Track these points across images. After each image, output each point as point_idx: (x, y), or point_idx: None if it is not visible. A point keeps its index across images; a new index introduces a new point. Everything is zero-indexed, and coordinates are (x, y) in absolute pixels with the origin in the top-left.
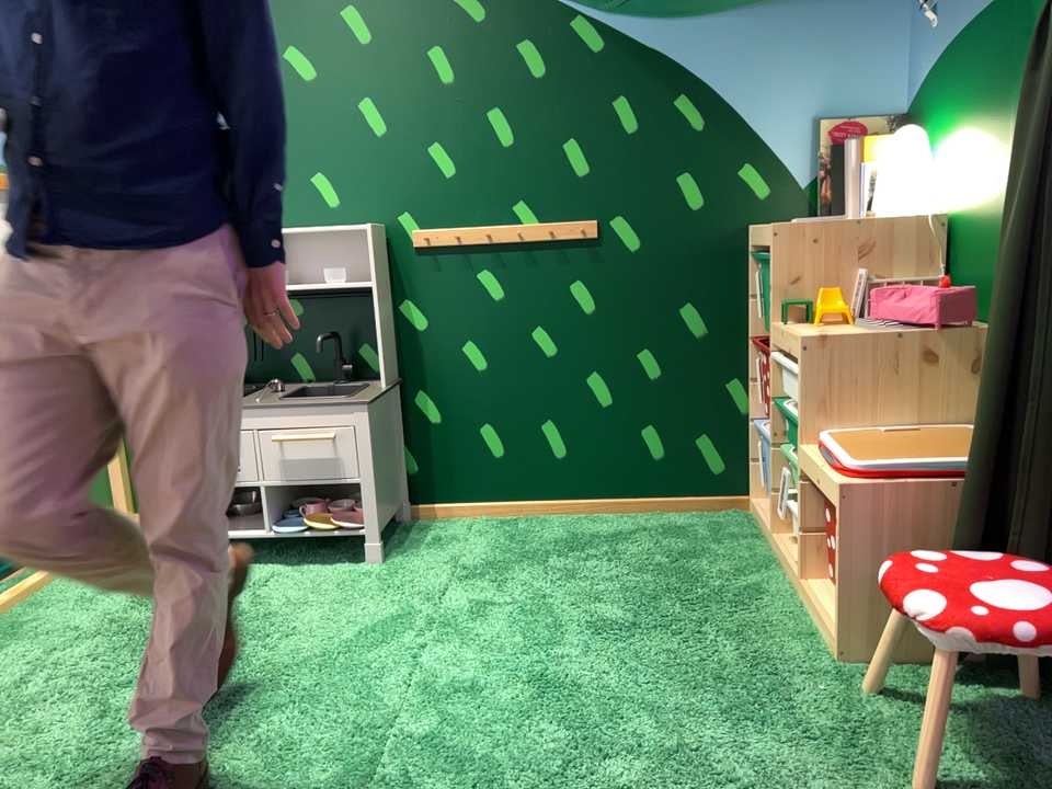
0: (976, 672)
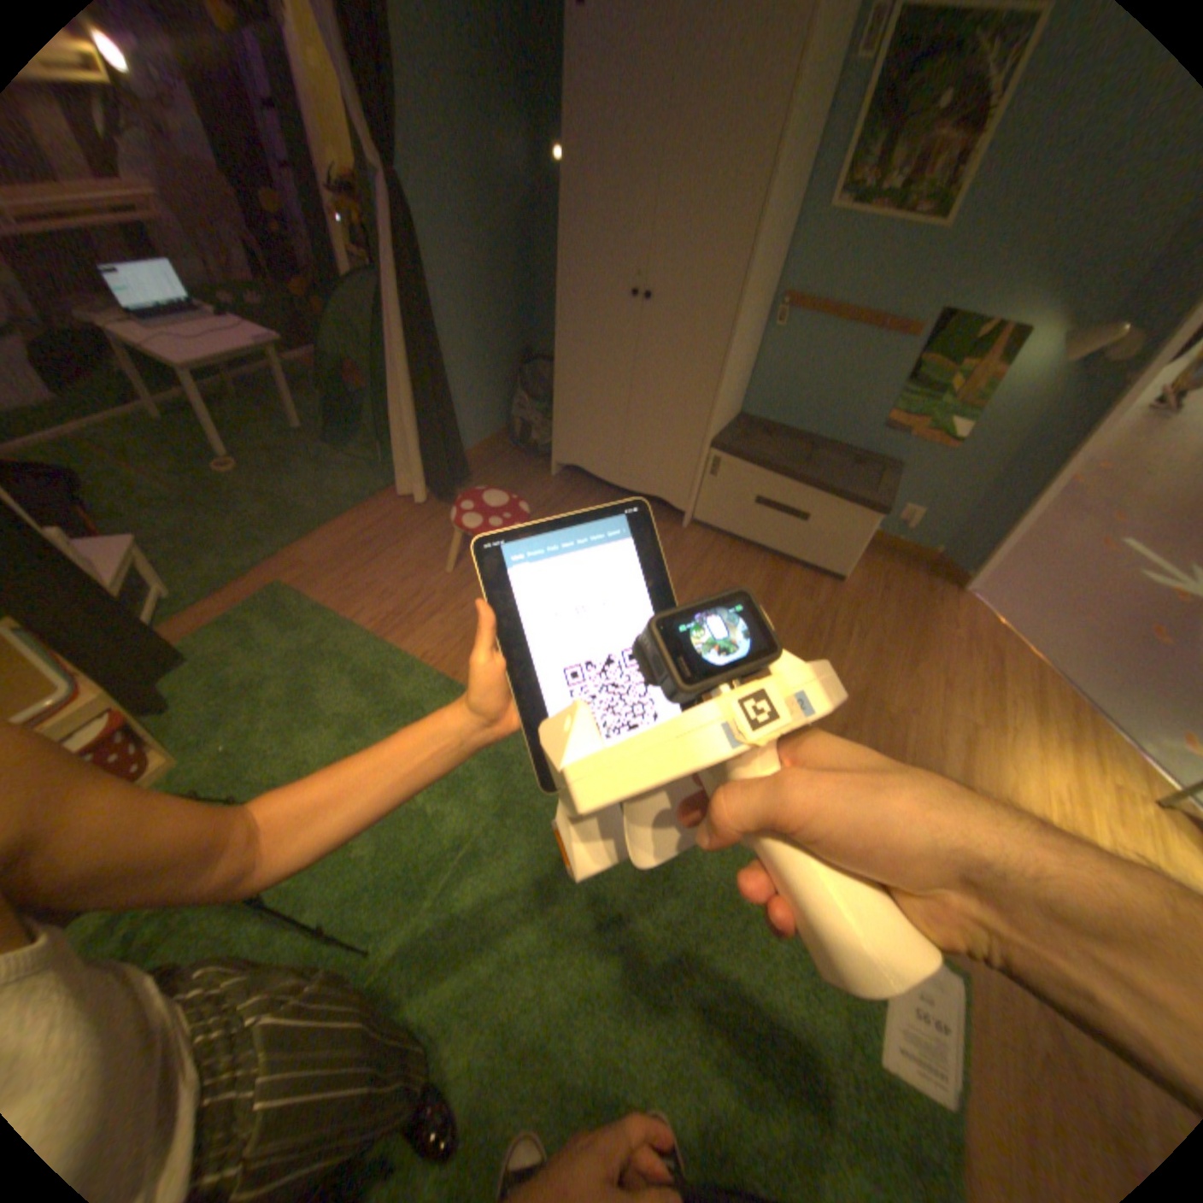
0: (139, 715)
